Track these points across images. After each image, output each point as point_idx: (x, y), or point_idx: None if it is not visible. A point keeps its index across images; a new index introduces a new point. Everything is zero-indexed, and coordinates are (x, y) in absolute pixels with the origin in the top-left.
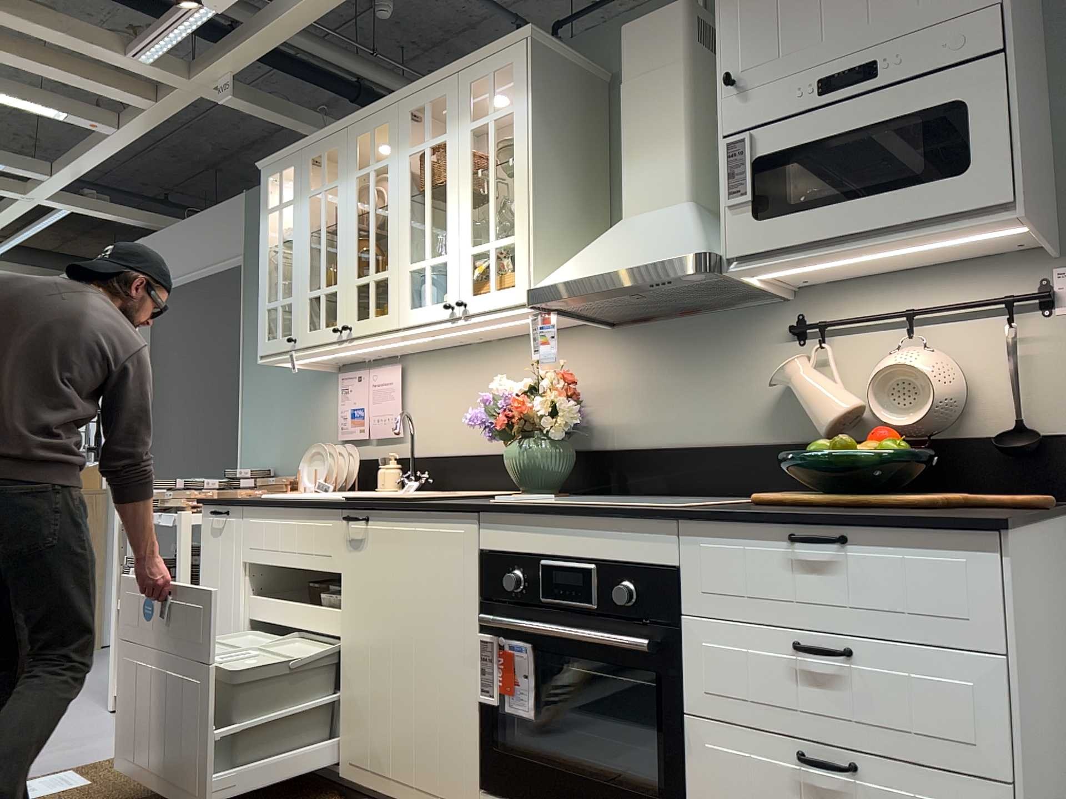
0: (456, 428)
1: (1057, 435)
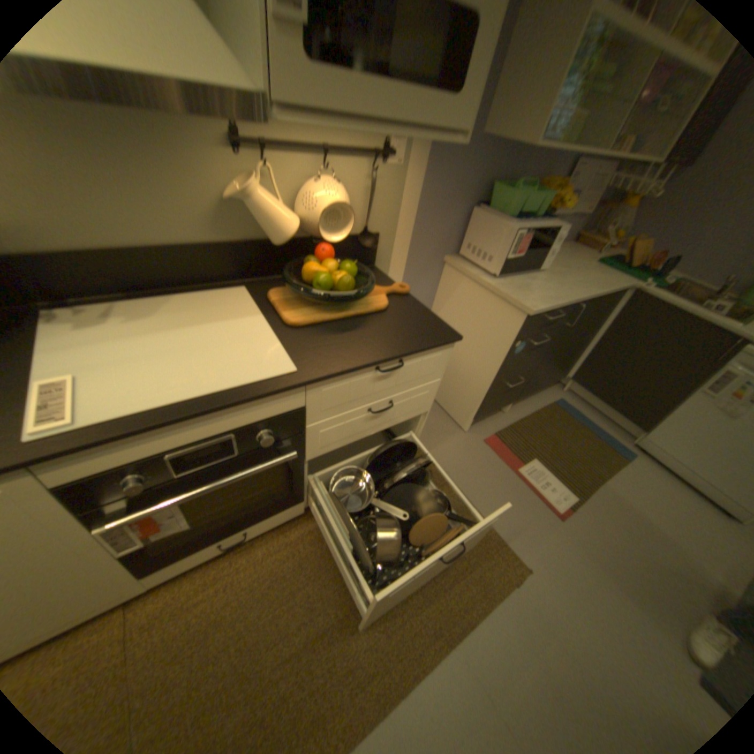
0: None
1: (377, 233)
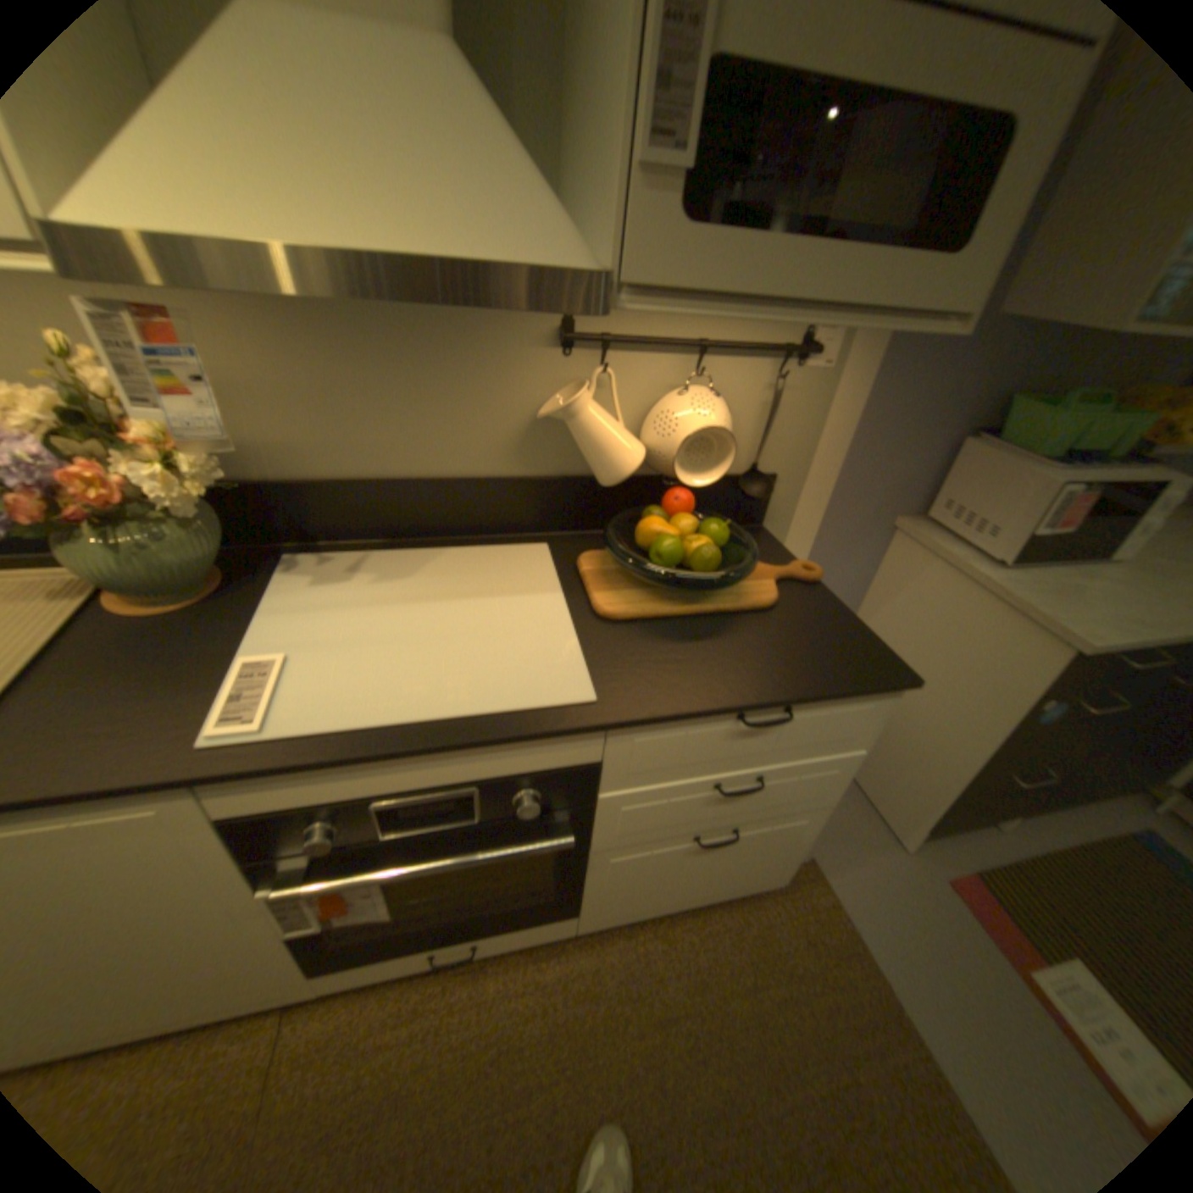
0: None
1: (774, 475)
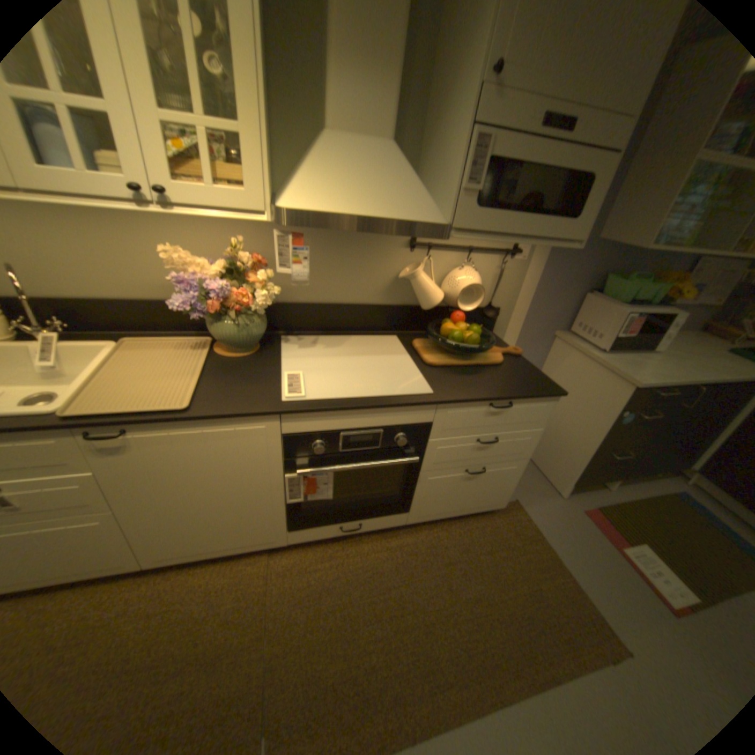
0: (83, 273)
1: (498, 309)
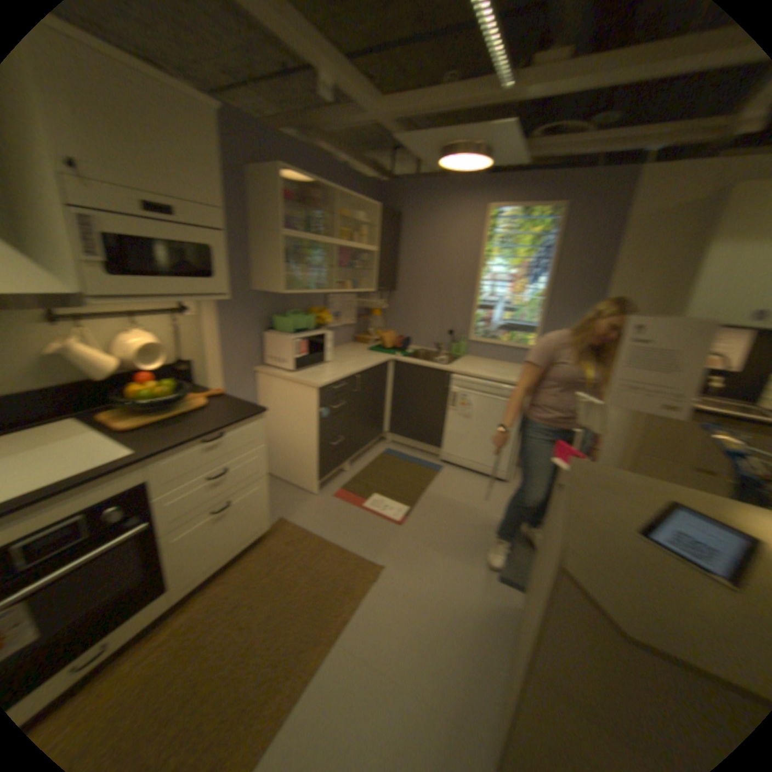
0: None
1: (194, 360)
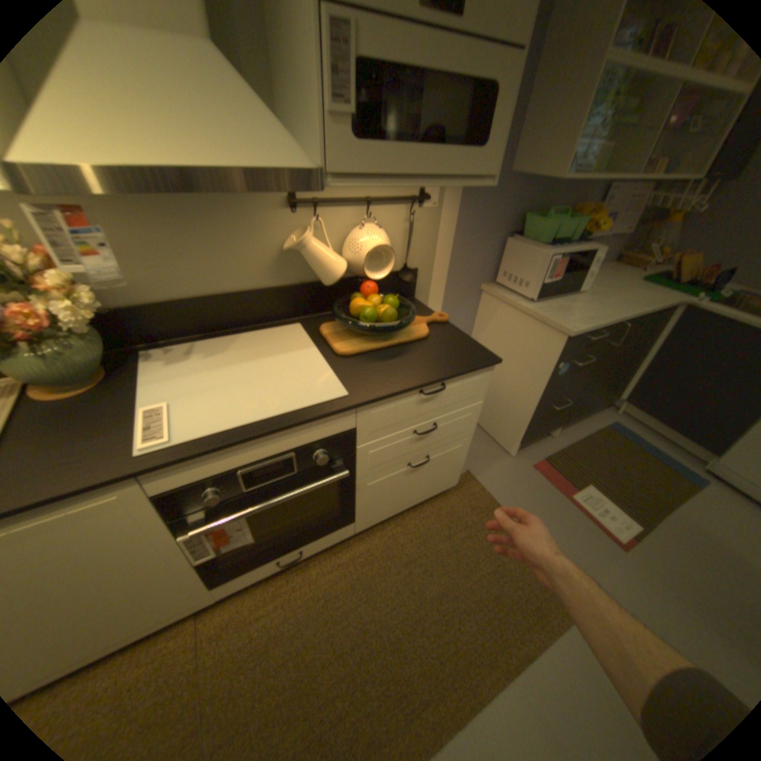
0: None
1: (416, 269)
